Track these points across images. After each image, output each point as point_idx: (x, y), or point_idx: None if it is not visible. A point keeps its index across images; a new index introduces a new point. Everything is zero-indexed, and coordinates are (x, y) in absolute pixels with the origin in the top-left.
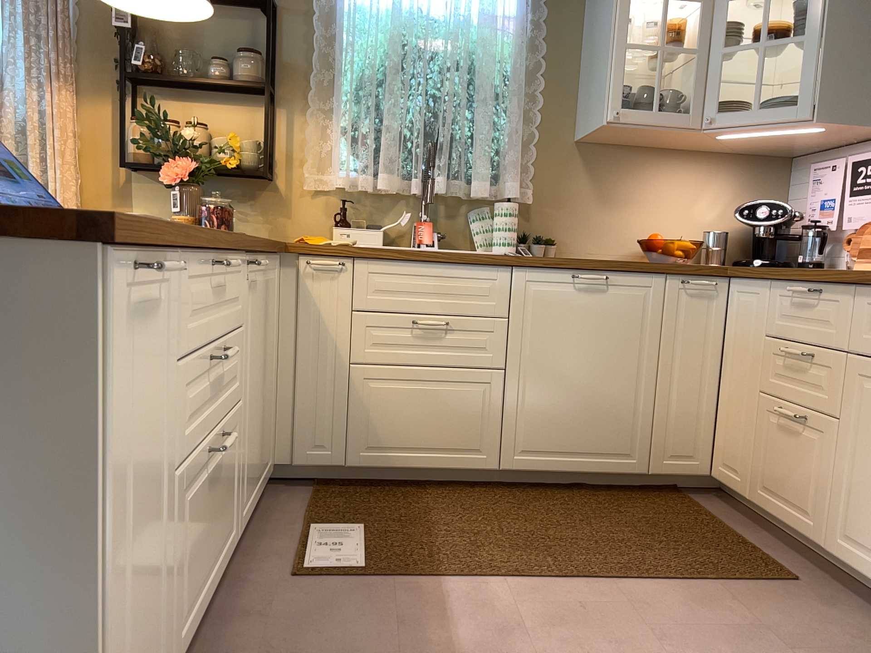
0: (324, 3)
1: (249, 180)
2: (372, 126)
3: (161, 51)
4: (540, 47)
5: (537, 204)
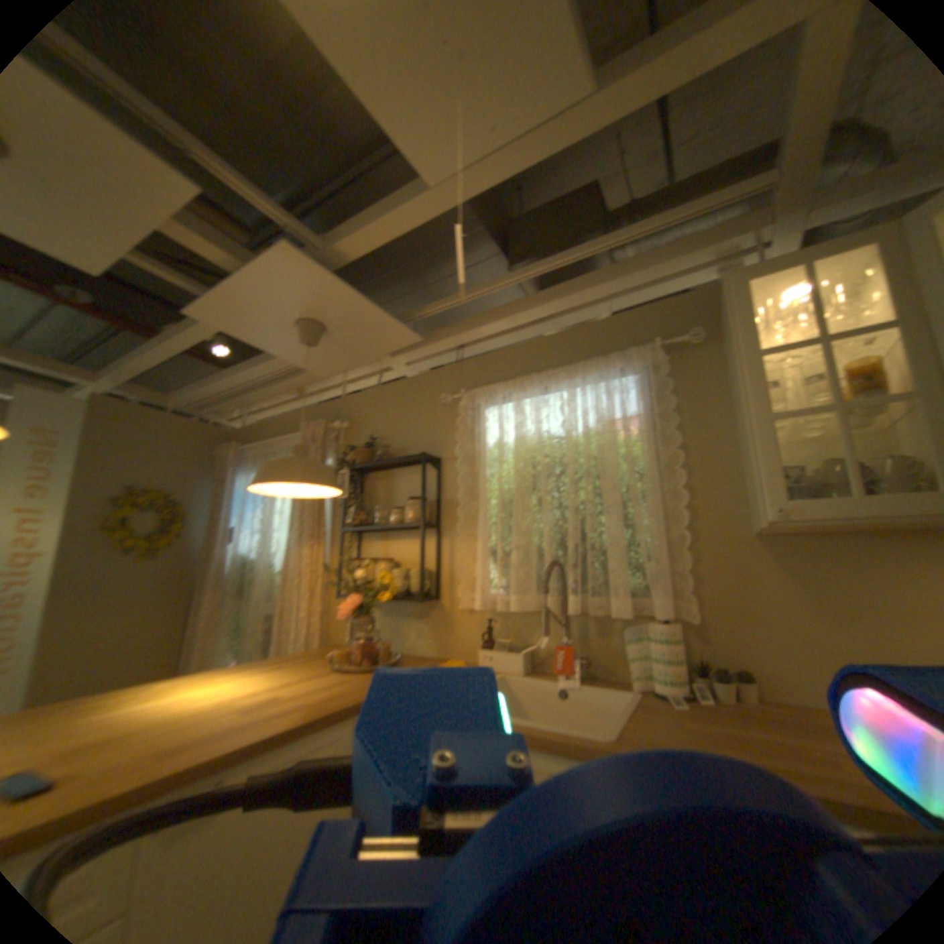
0: (466, 447)
1: (422, 601)
2: (513, 545)
3: (371, 506)
4: (677, 437)
5: (716, 622)
